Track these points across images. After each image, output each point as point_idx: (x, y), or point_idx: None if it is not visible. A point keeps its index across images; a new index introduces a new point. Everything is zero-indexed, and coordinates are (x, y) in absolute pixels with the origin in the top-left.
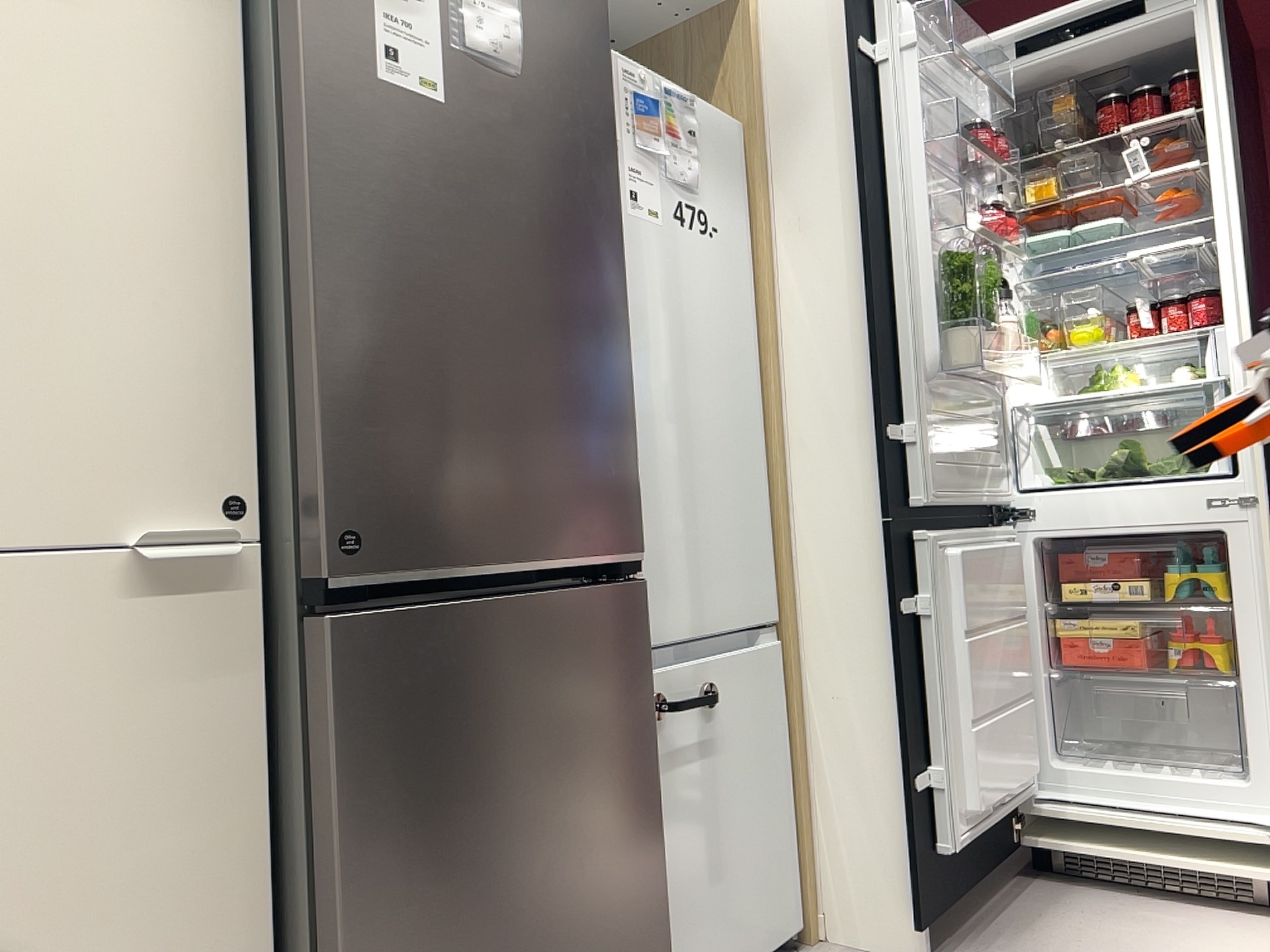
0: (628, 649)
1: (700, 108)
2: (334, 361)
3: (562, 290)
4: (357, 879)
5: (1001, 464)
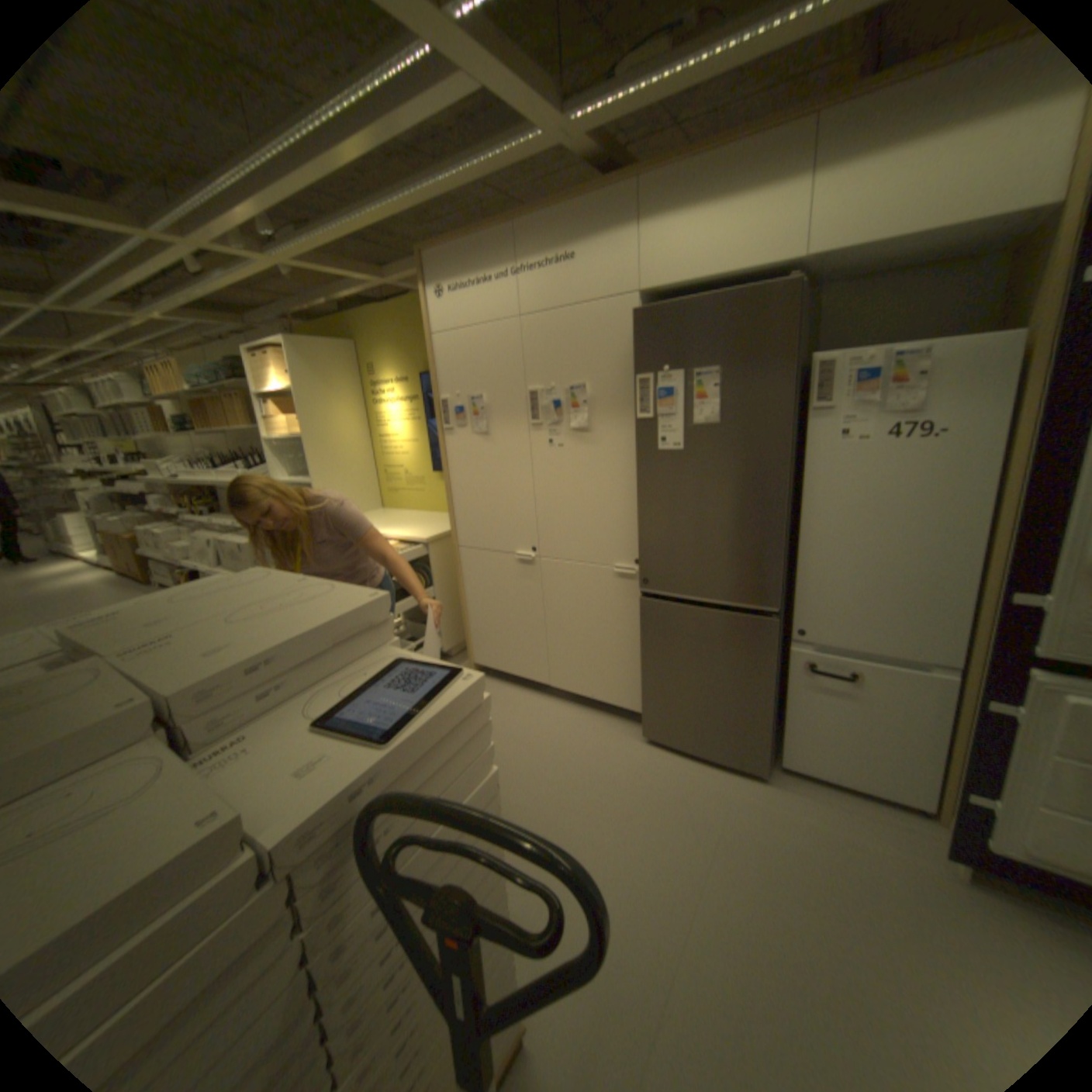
0: (761, 640)
1: (943, 348)
2: (644, 535)
3: (739, 506)
4: (647, 656)
5: None
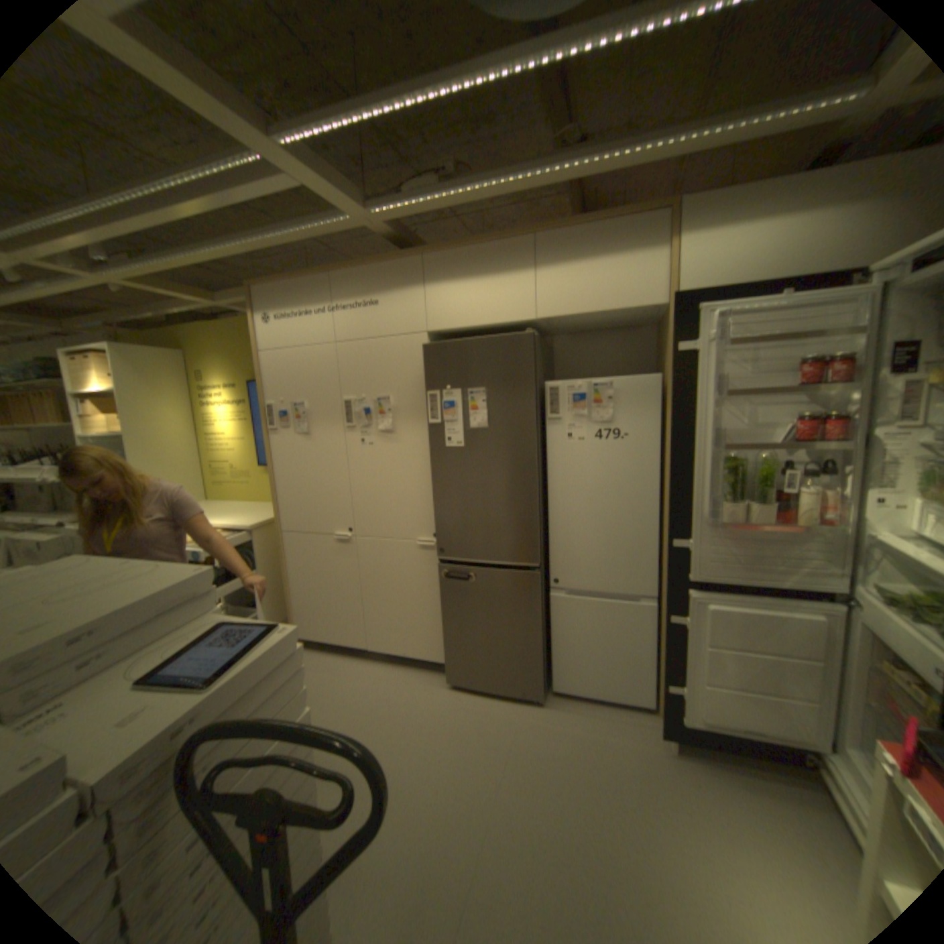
0: (529, 589)
1: (620, 383)
2: (439, 513)
3: (506, 488)
4: (446, 613)
5: (828, 570)
